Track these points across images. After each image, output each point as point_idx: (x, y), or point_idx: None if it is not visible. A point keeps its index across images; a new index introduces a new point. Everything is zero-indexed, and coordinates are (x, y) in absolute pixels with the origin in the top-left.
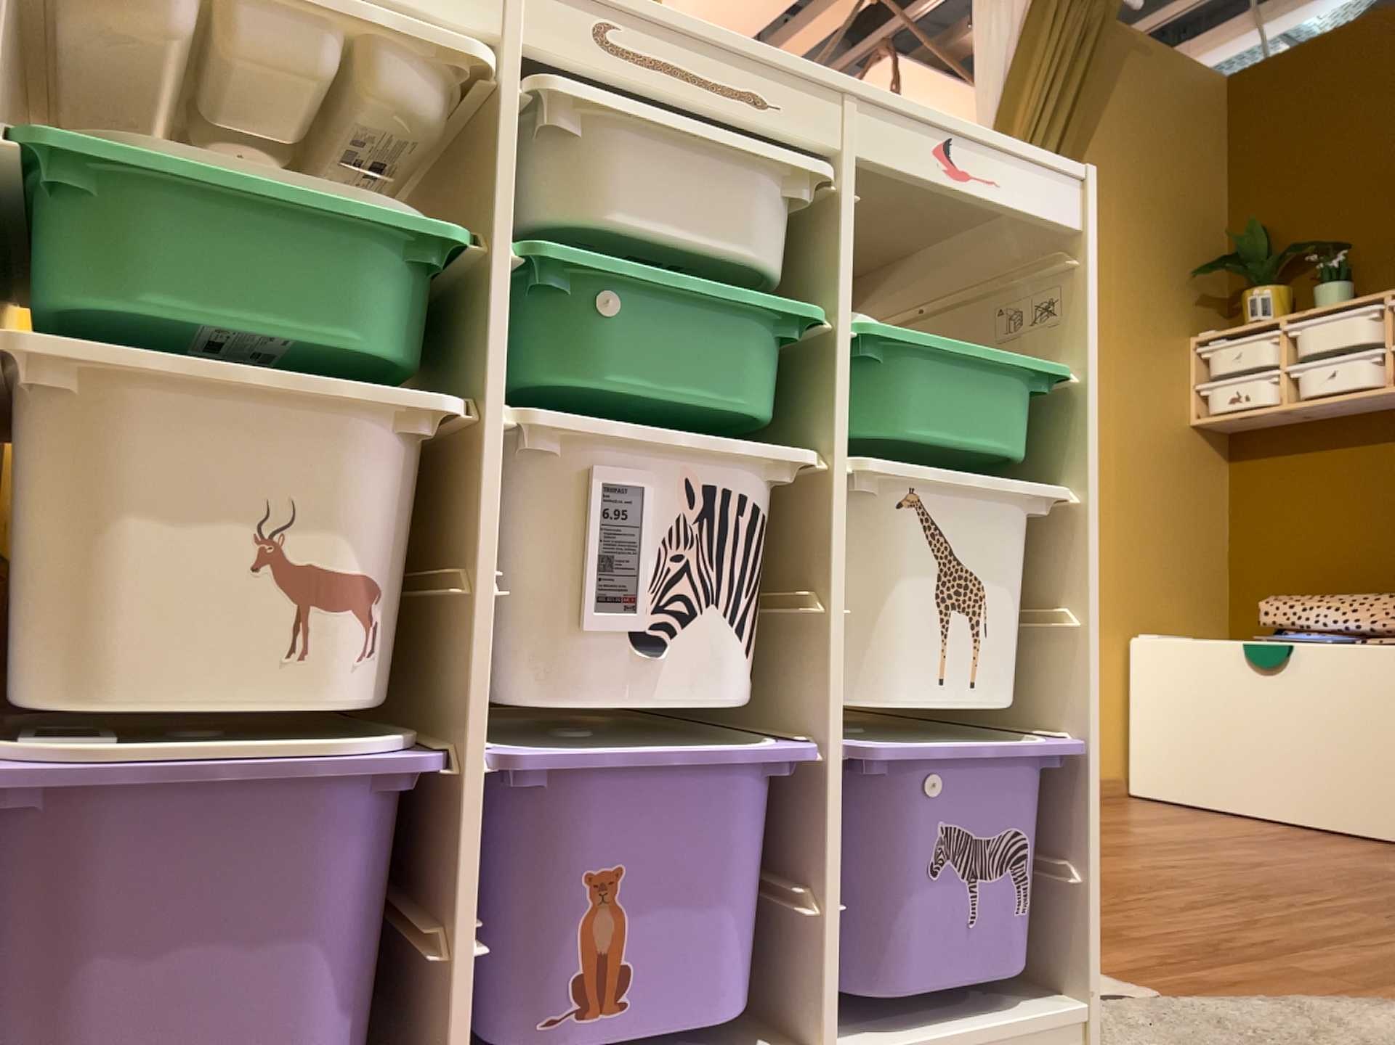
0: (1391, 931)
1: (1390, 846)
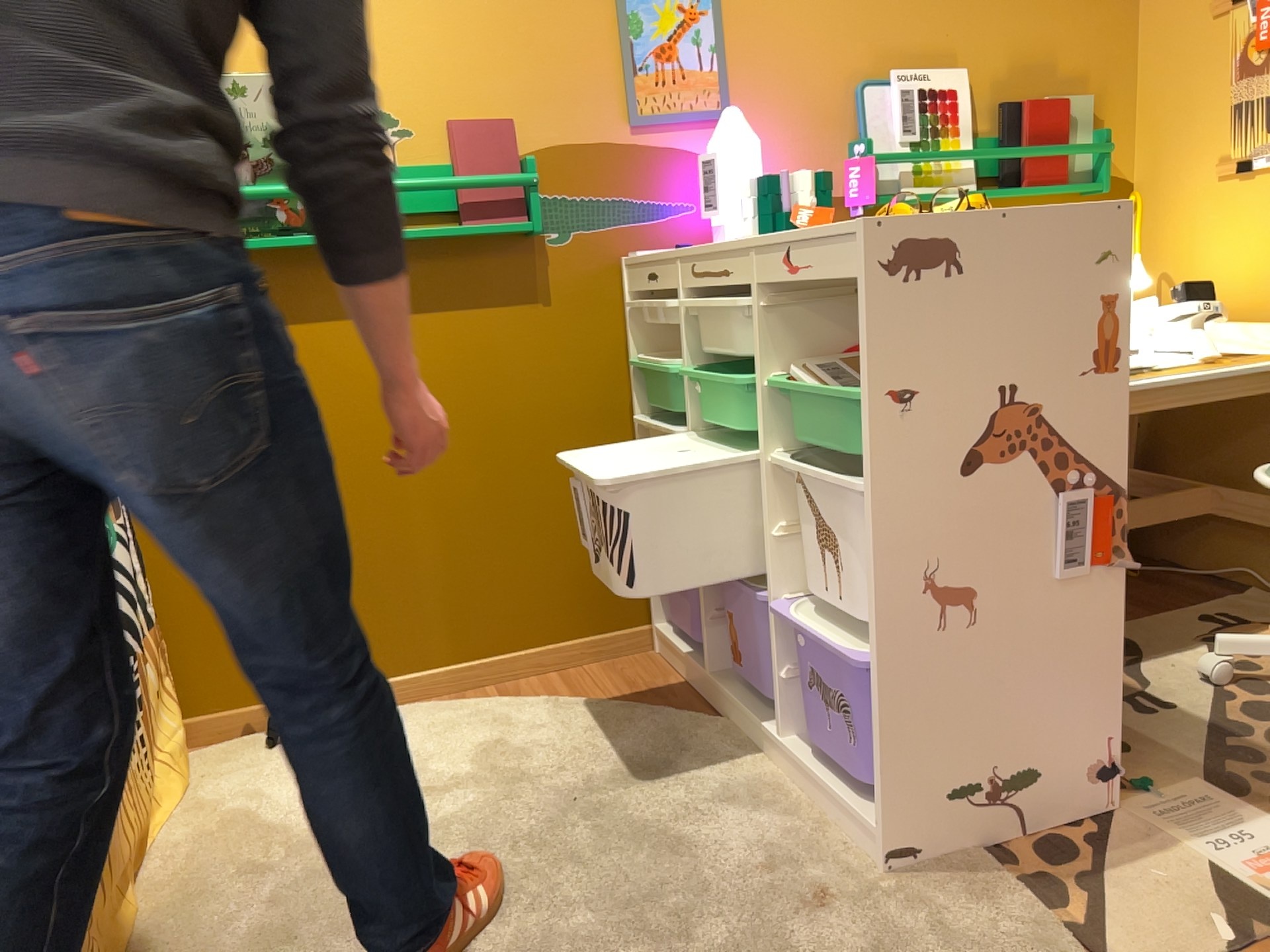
0: None
1: None
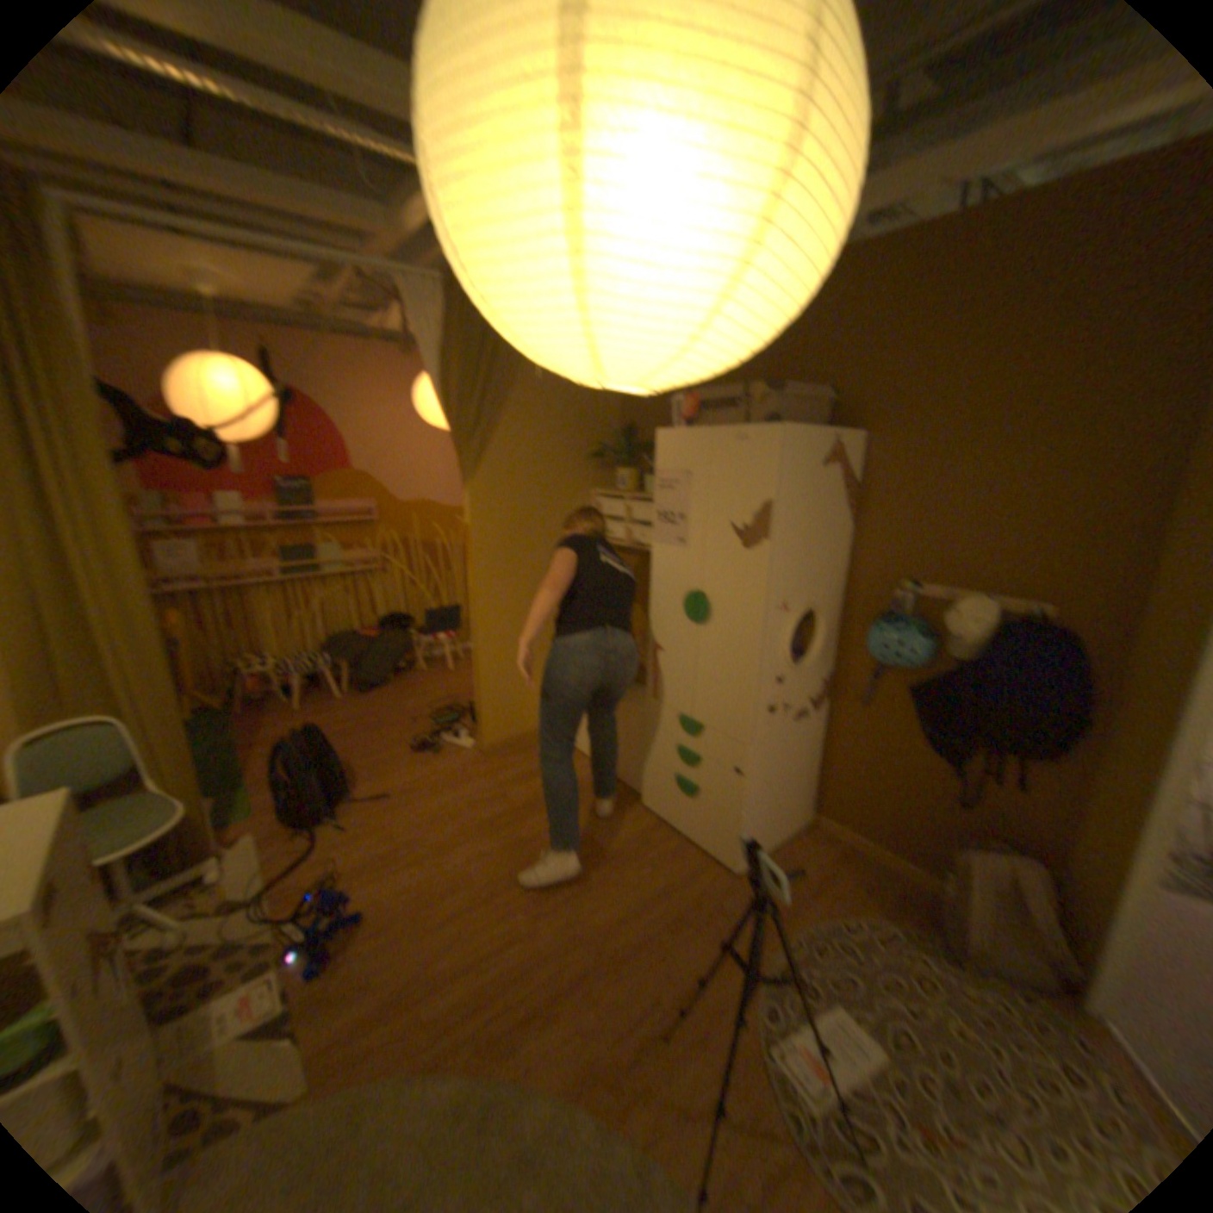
0: (517, 953)
1: (627, 801)
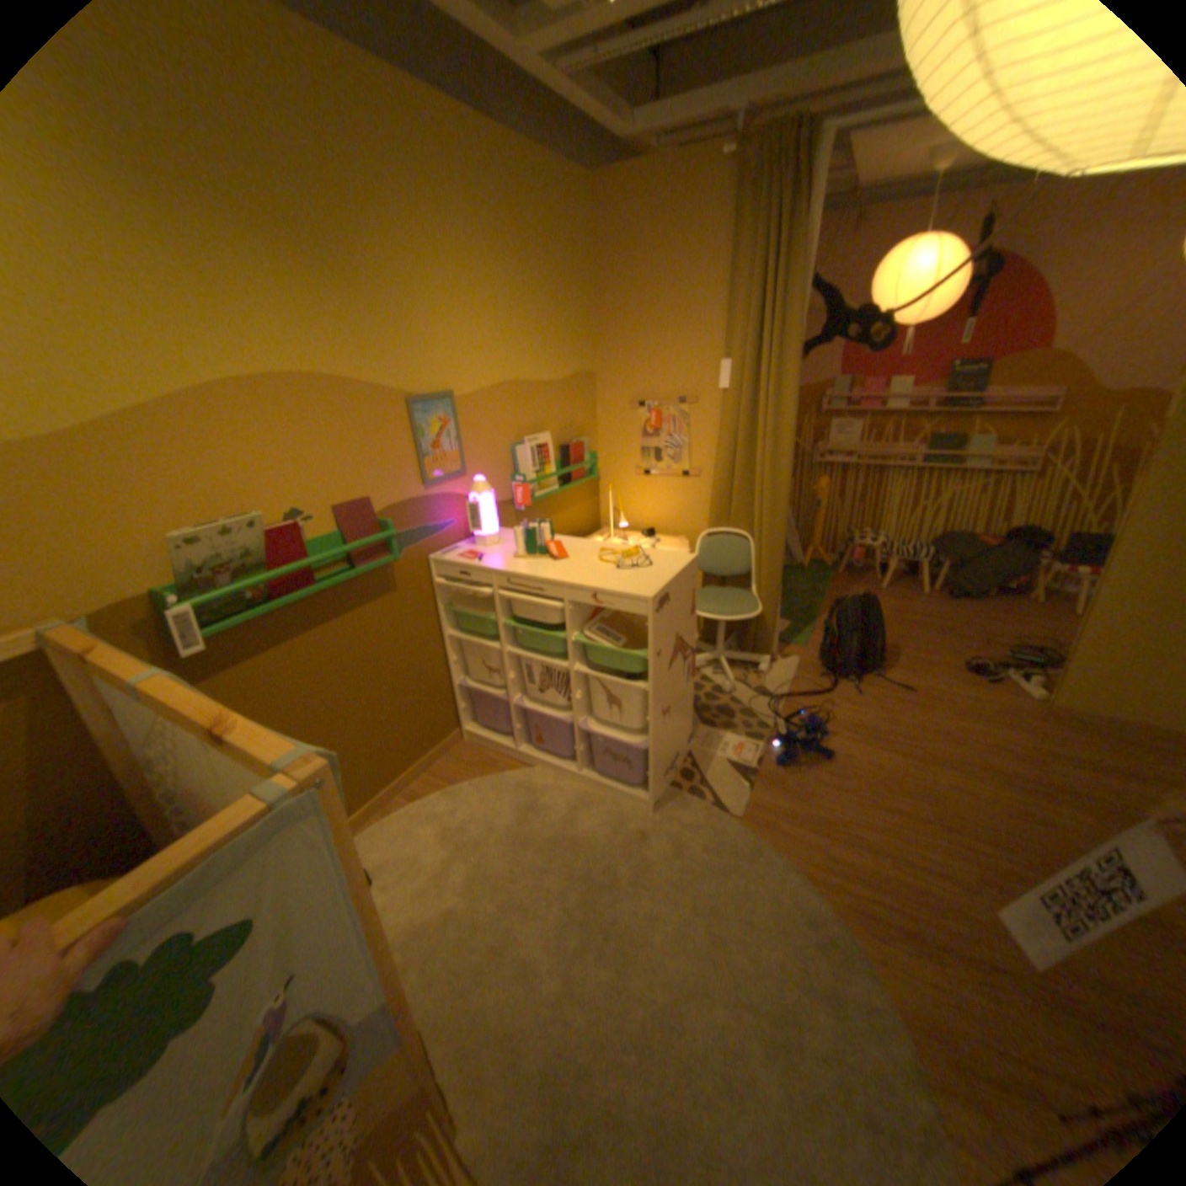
0: (946, 888)
1: None
